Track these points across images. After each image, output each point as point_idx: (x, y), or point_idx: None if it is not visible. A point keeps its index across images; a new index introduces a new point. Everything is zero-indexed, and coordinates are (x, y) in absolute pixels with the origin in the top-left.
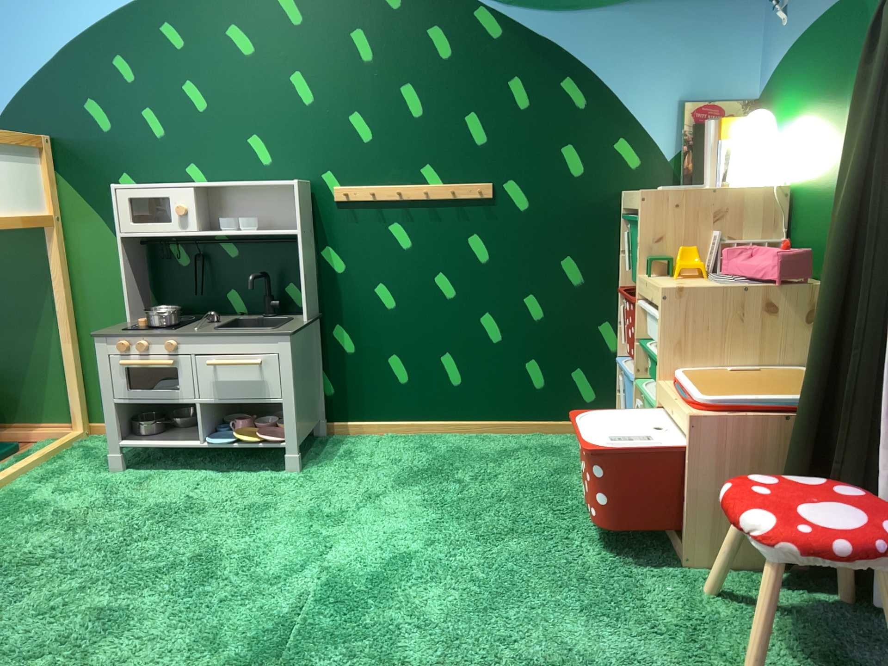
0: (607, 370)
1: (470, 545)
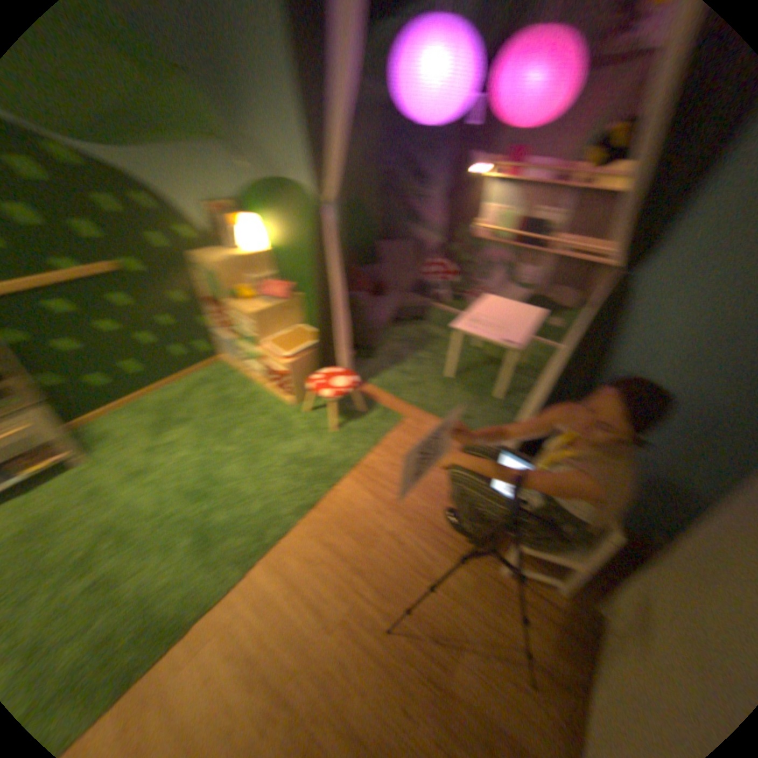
0: (205, 336)
1: (215, 444)
